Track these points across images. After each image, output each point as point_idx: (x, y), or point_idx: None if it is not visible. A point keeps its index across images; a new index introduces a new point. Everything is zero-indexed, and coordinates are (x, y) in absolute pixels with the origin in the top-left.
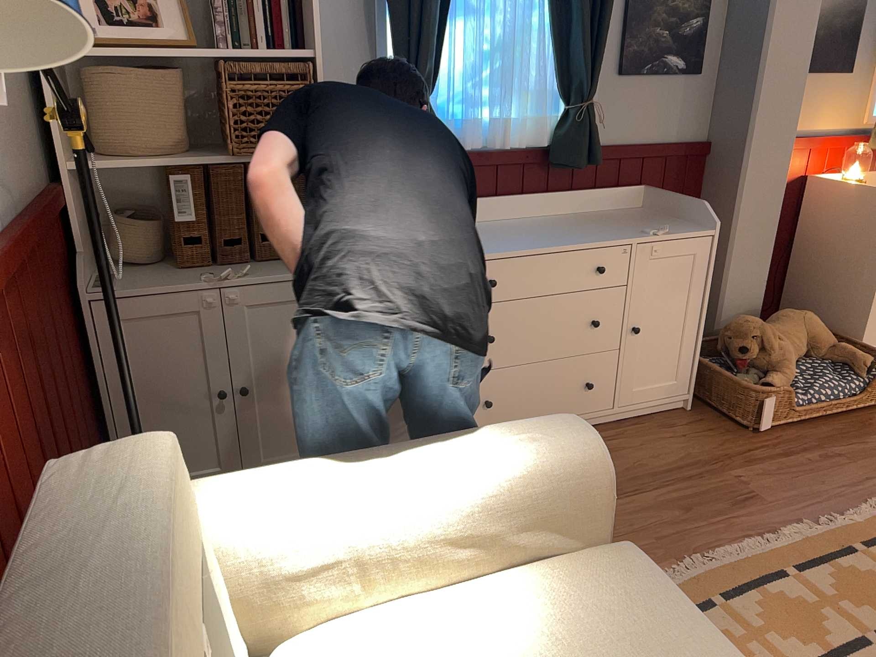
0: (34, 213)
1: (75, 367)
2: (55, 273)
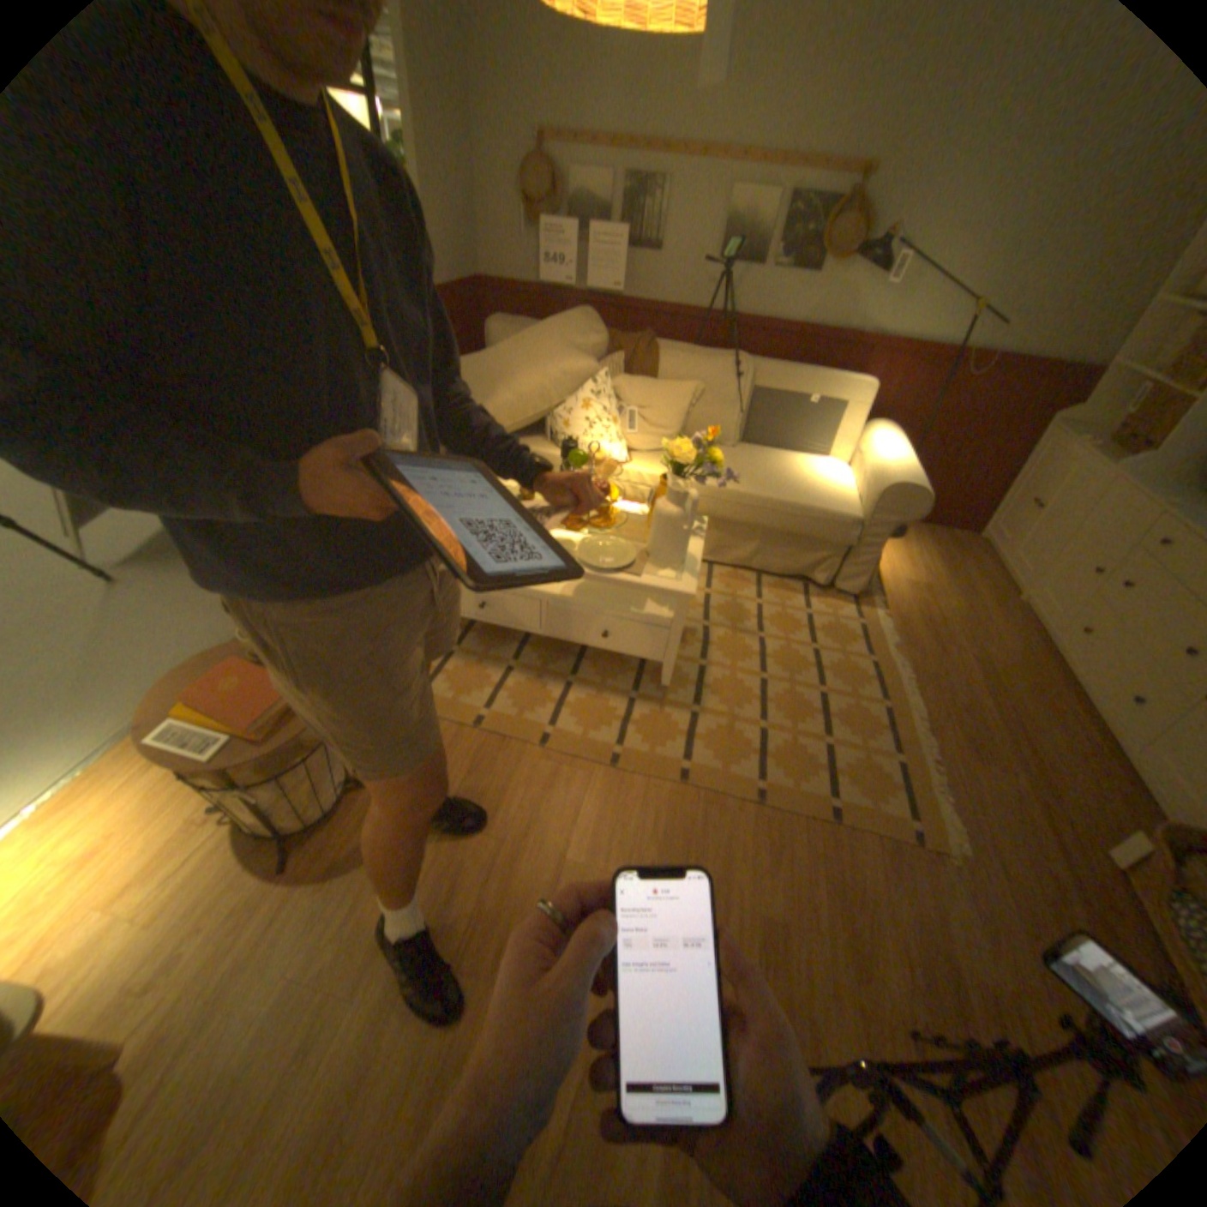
0: (1033, 359)
1: (1012, 441)
2: (1041, 397)
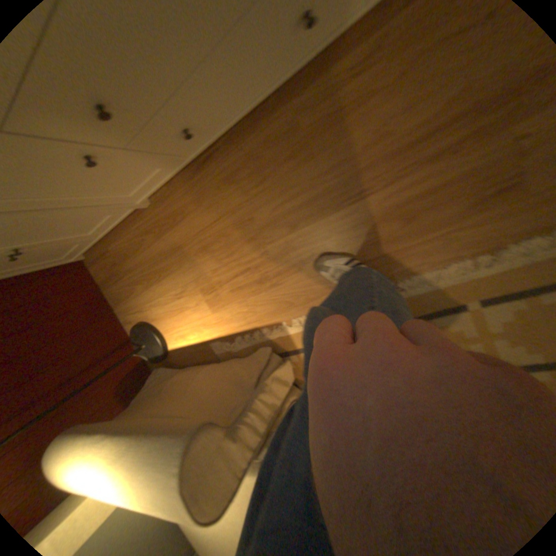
0: None
1: None
2: None
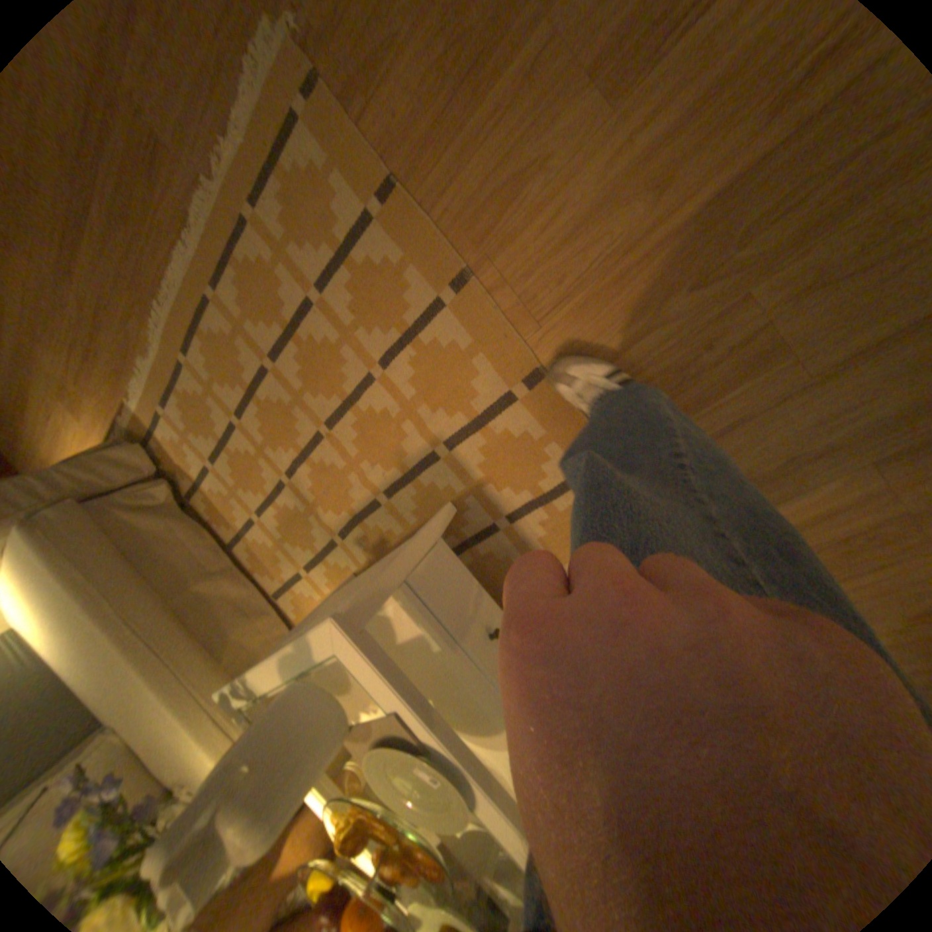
0: None
1: None
2: None
